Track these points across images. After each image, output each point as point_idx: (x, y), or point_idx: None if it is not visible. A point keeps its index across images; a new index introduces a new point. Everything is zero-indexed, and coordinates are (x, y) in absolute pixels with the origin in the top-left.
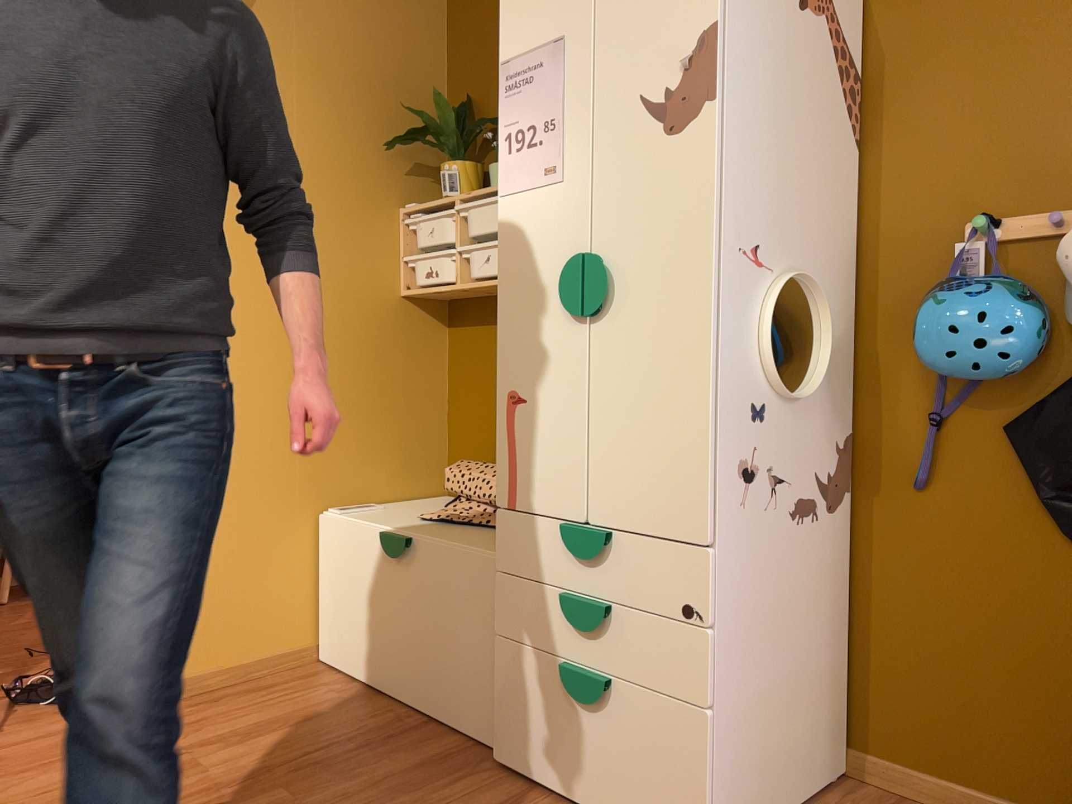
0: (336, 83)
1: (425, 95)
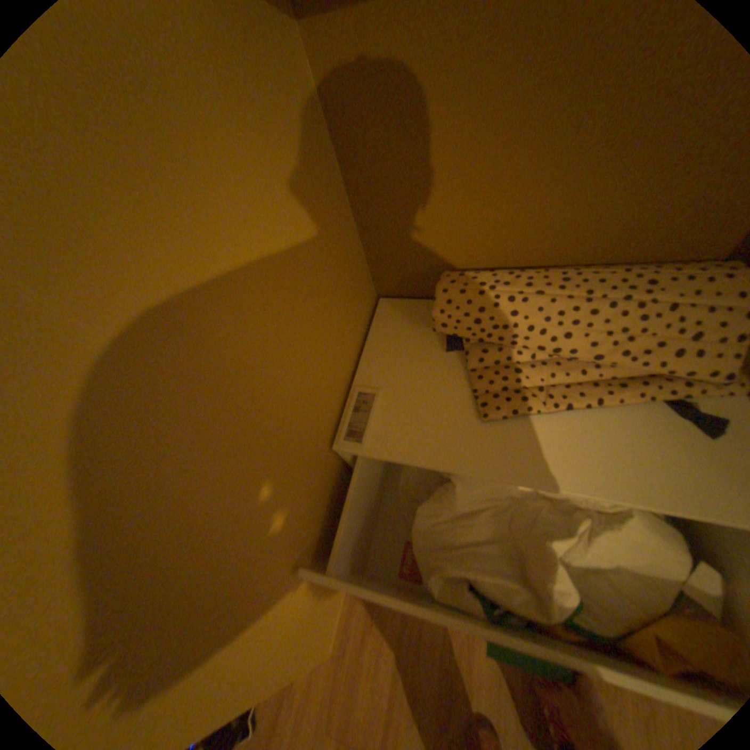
0: None
1: None
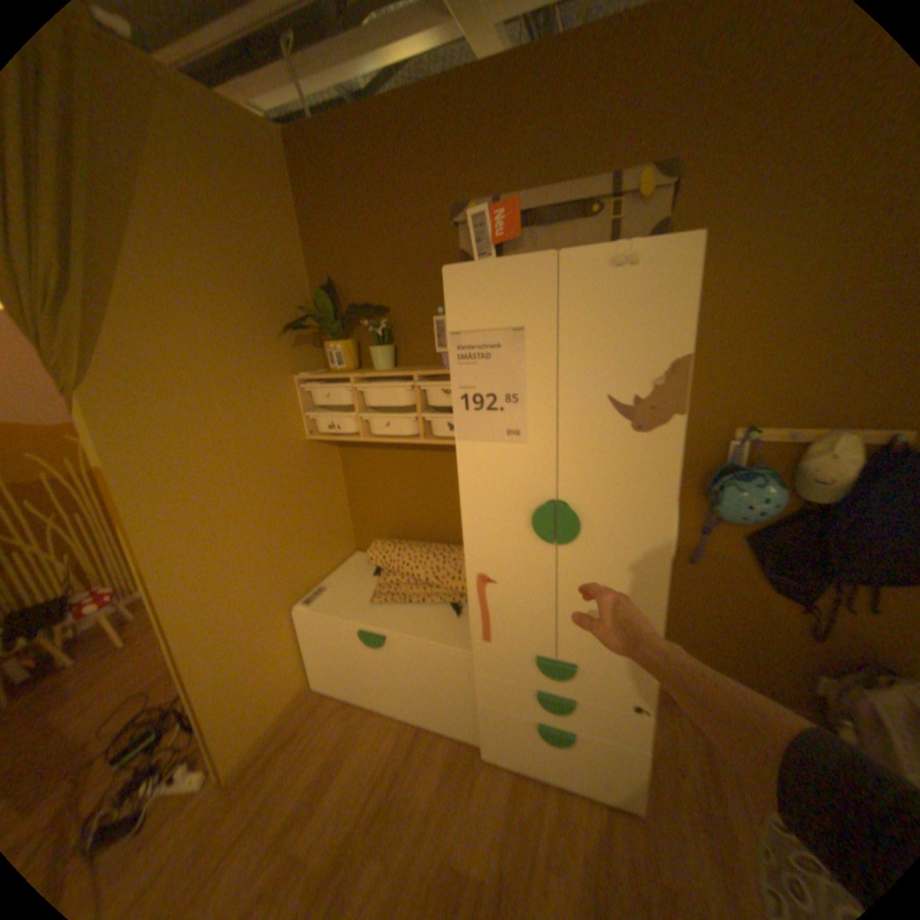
0: (222, 283)
1: (291, 276)
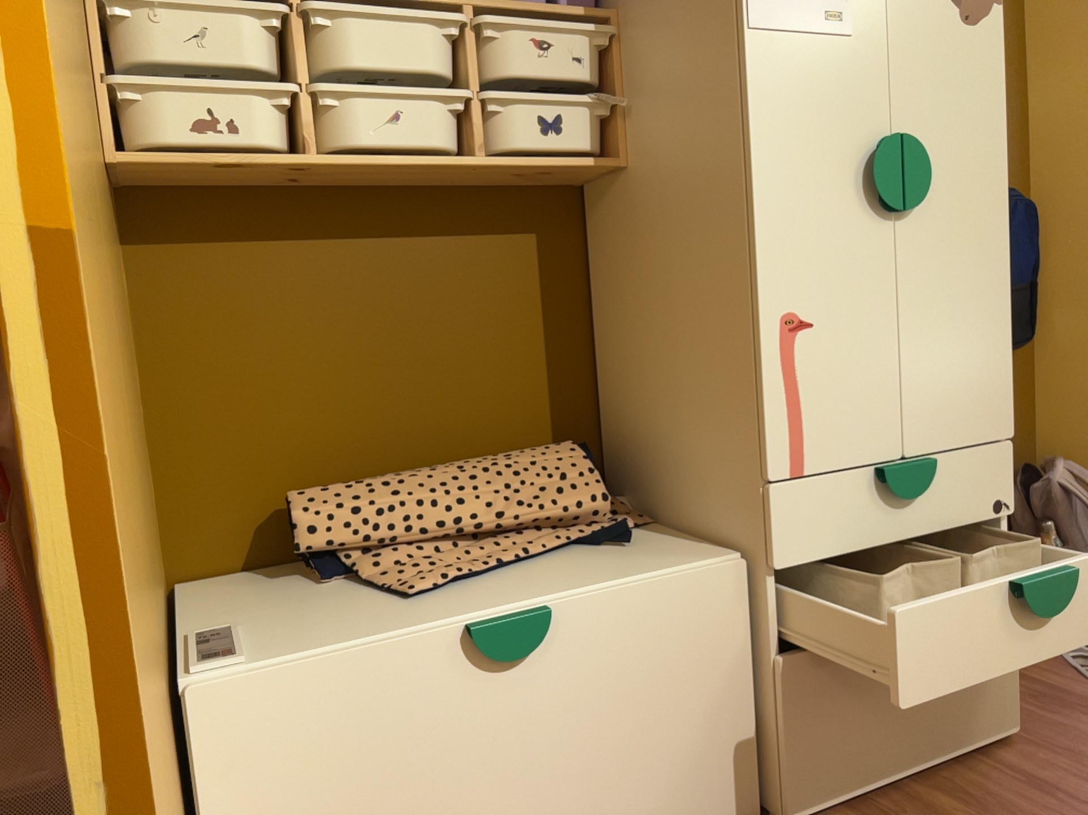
0: None
1: None
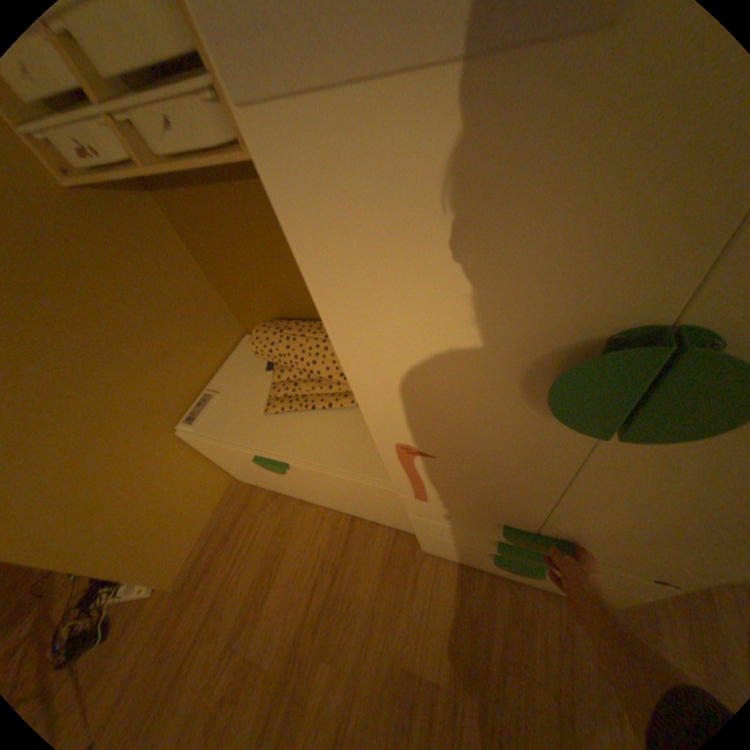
0: None
1: None
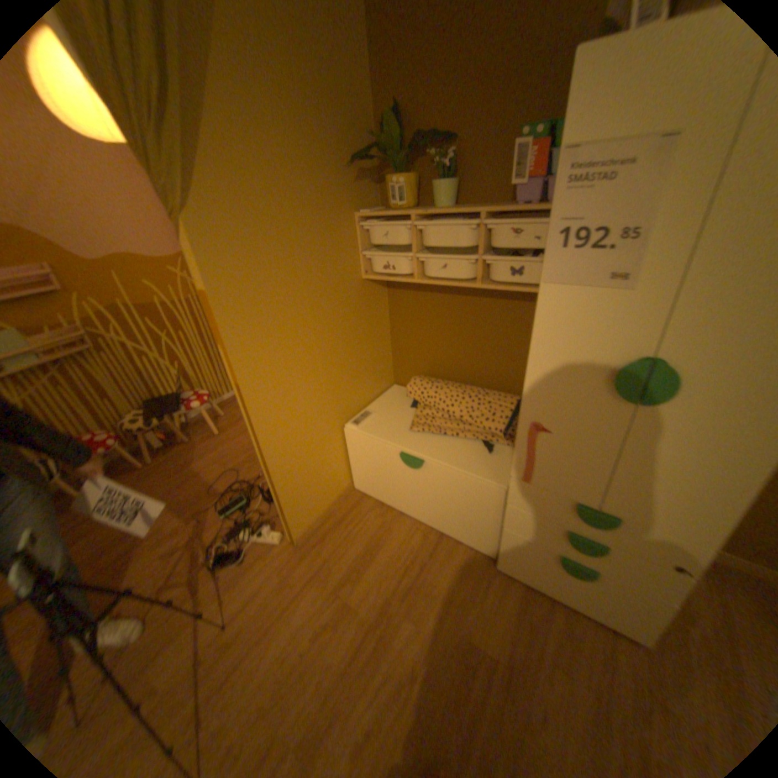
0: (296, 104)
1: (356, 99)
